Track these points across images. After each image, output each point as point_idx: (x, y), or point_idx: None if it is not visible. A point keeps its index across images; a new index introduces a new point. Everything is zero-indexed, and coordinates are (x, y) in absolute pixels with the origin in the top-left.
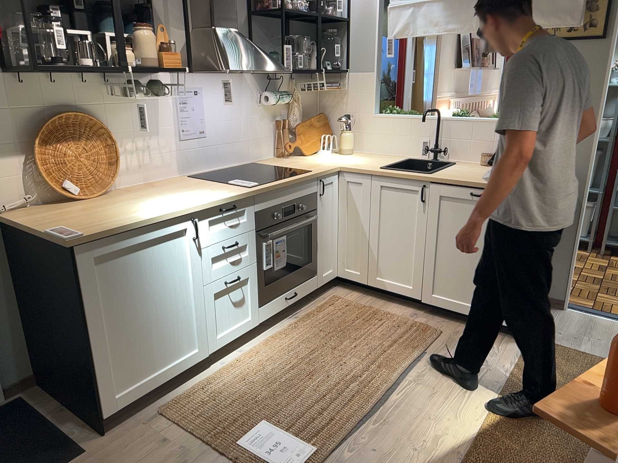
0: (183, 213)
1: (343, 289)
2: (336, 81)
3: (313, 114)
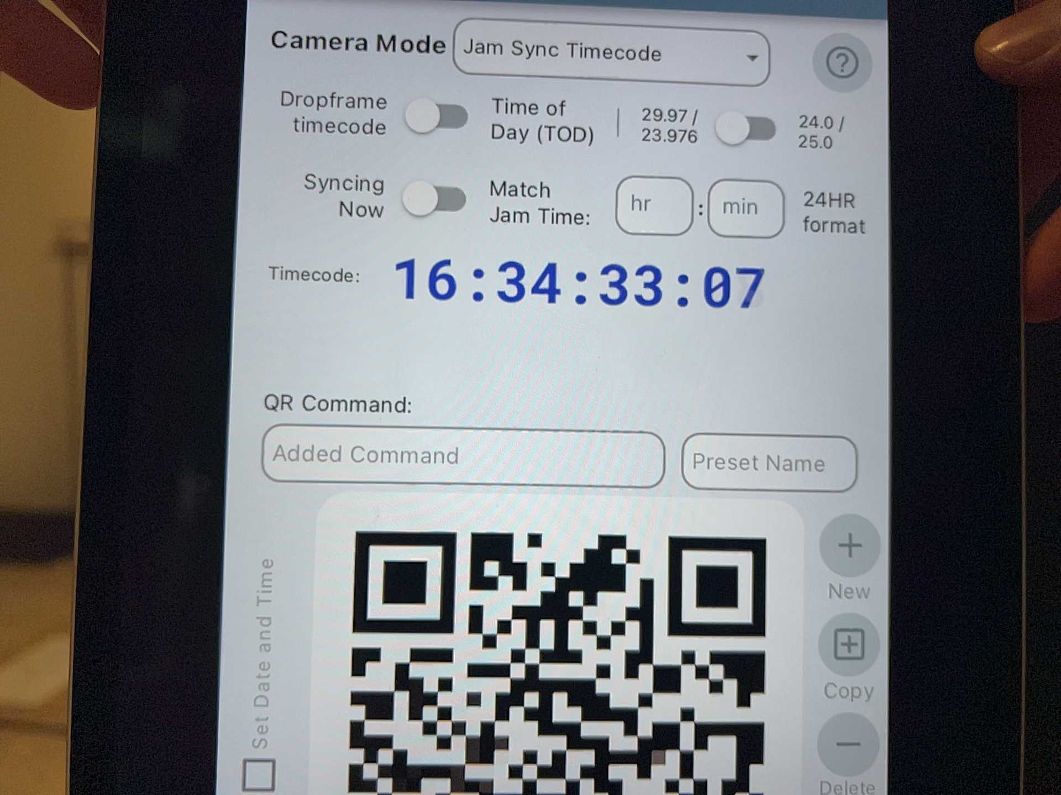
0: None
1: None
2: None
3: None
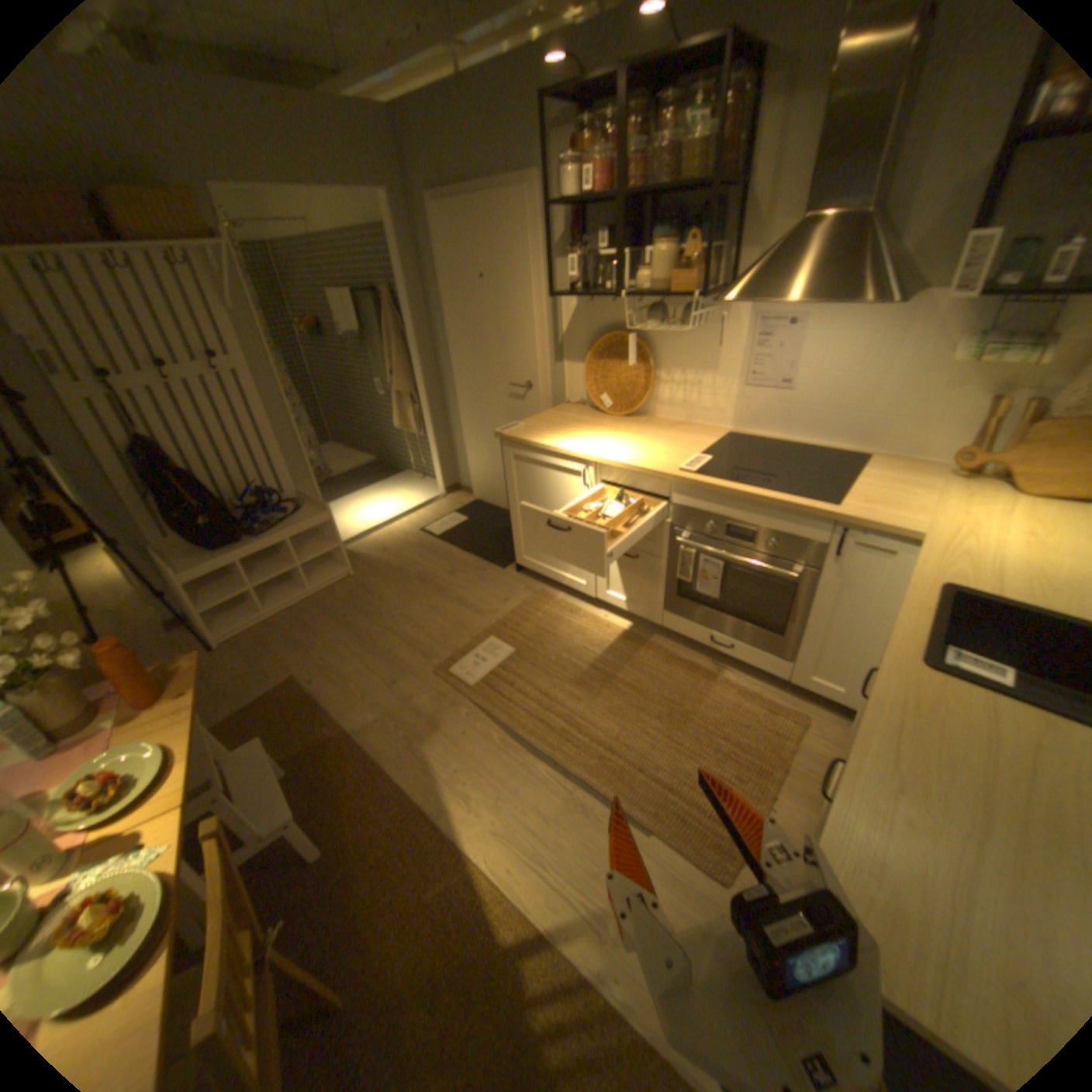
0: (576, 455)
1: (849, 735)
2: None
3: None
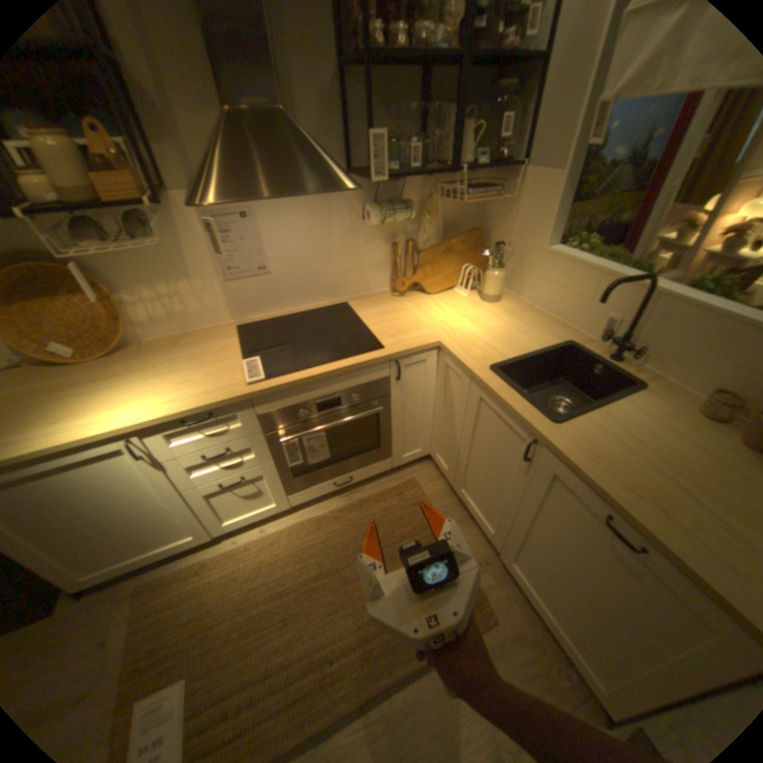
0: (98, 436)
1: (431, 468)
2: (505, 179)
3: (467, 227)
